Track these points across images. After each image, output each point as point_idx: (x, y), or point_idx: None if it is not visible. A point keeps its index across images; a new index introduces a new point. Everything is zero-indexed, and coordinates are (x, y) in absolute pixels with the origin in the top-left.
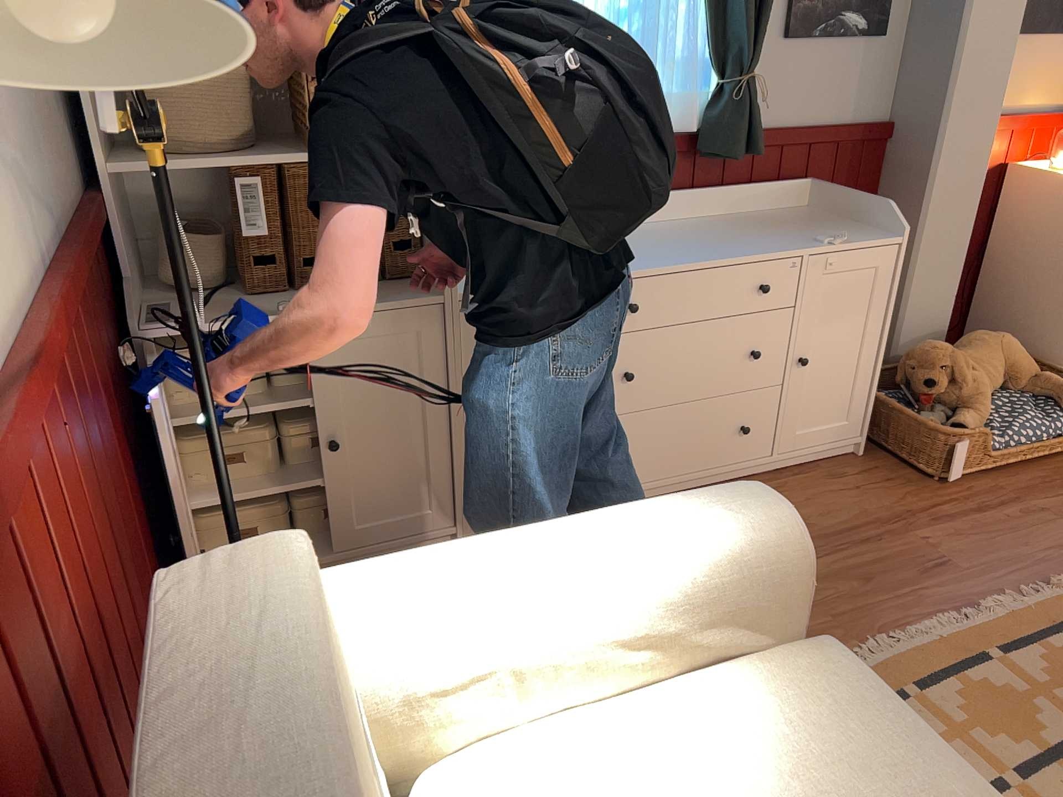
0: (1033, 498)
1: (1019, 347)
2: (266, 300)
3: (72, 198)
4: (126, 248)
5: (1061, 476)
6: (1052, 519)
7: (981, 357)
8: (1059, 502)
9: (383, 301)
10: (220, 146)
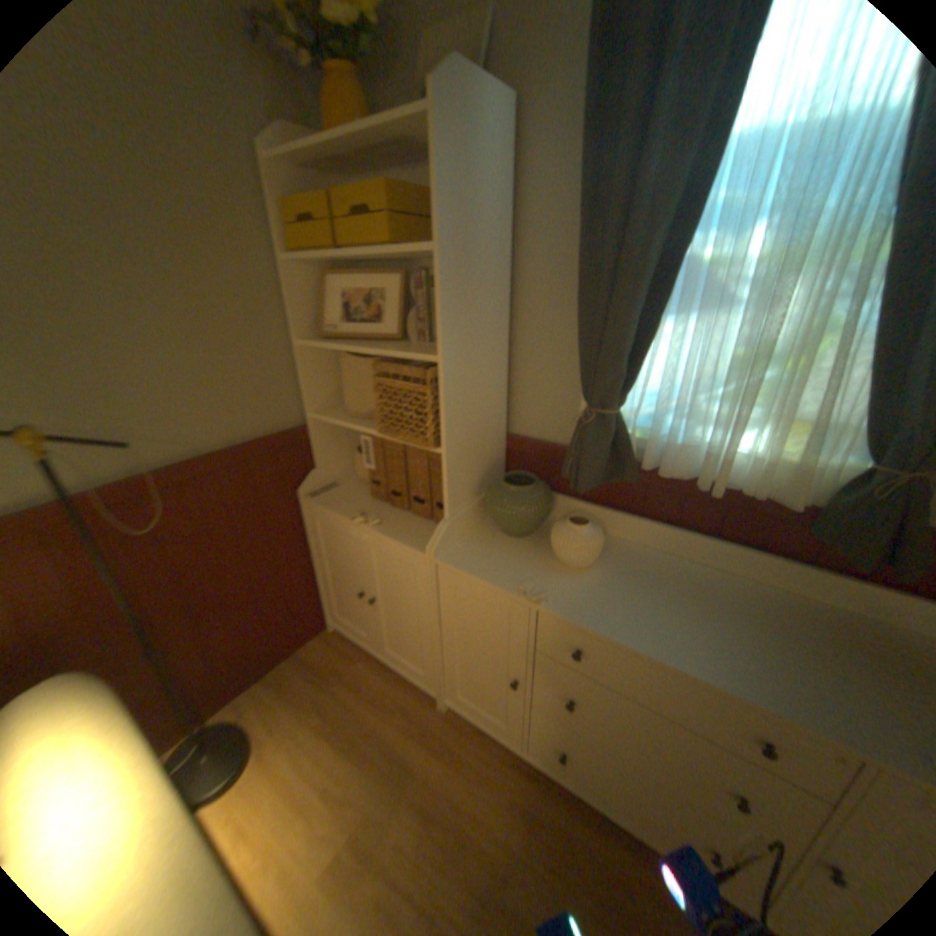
0: None
1: None
2: (371, 504)
3: (267, 429)
4: (325, 453)
5: None
6: None
7: None
8: None
9: (402, 539)
10: (361, 414)
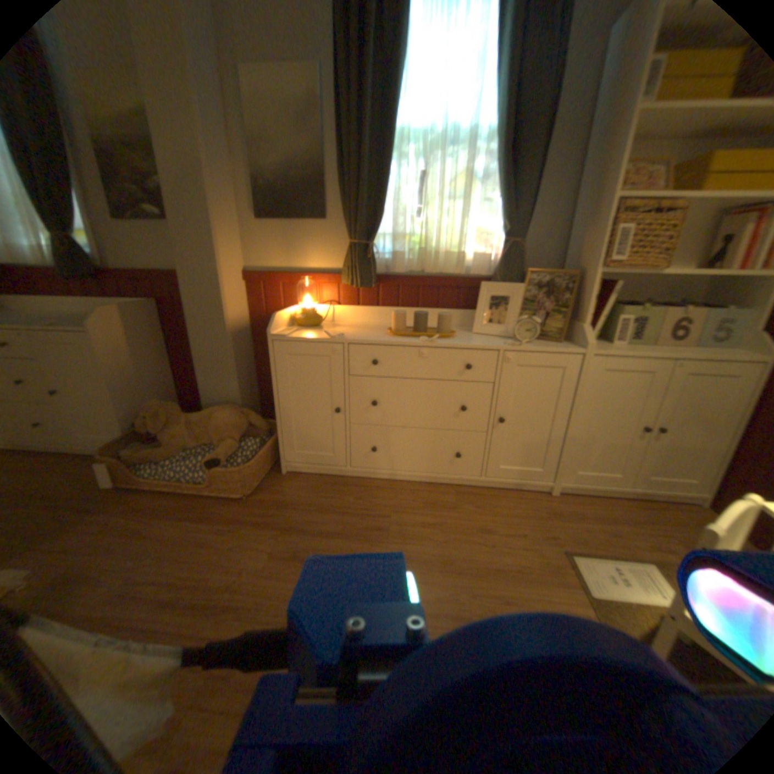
0: (124, 516)
1: (224, 419)
2: None
3: None
4: None
5: (175, 511)
6: (94, 532)
7: (197, 418)
8: (127, 525)
9: None
10: None
